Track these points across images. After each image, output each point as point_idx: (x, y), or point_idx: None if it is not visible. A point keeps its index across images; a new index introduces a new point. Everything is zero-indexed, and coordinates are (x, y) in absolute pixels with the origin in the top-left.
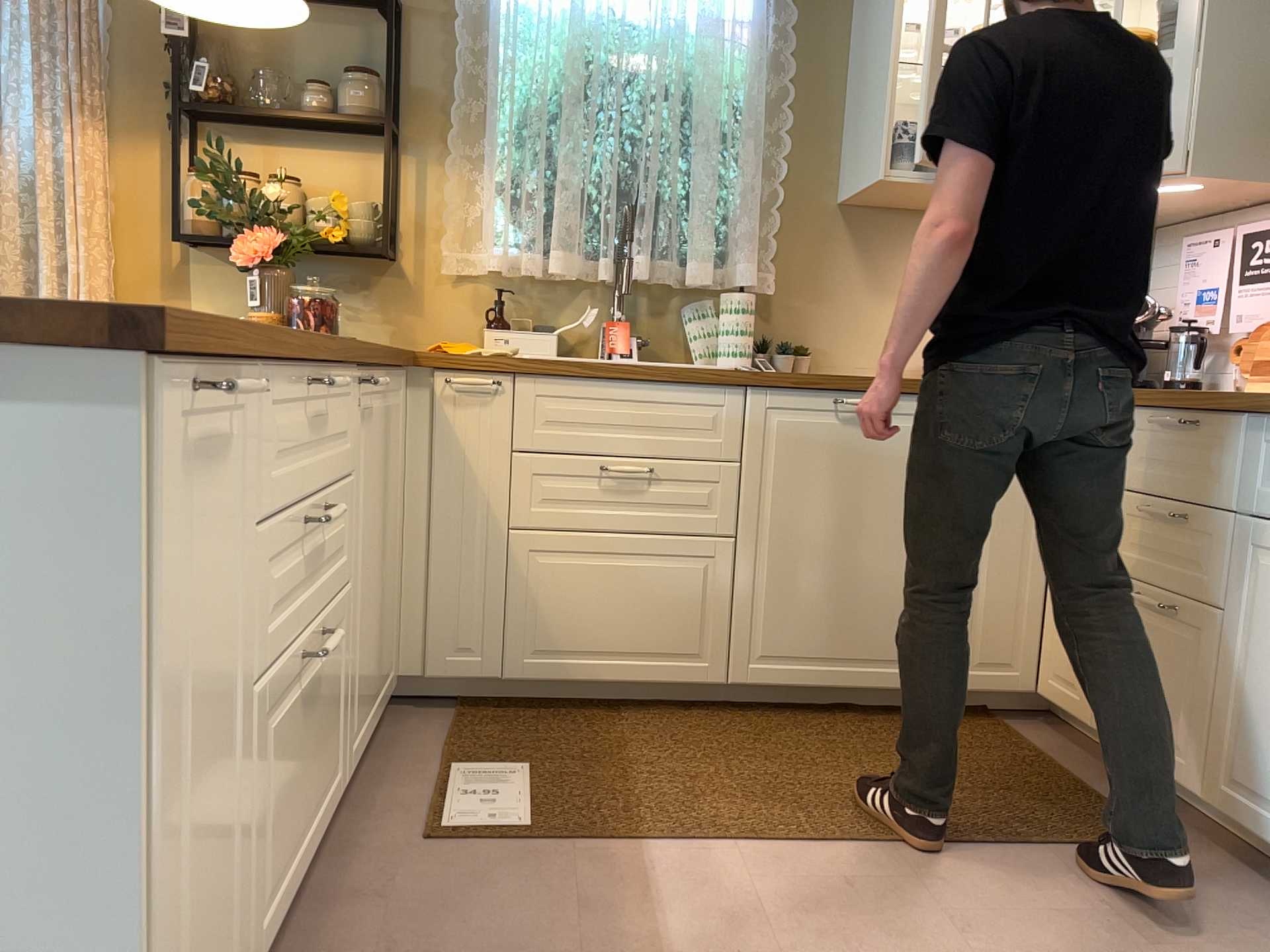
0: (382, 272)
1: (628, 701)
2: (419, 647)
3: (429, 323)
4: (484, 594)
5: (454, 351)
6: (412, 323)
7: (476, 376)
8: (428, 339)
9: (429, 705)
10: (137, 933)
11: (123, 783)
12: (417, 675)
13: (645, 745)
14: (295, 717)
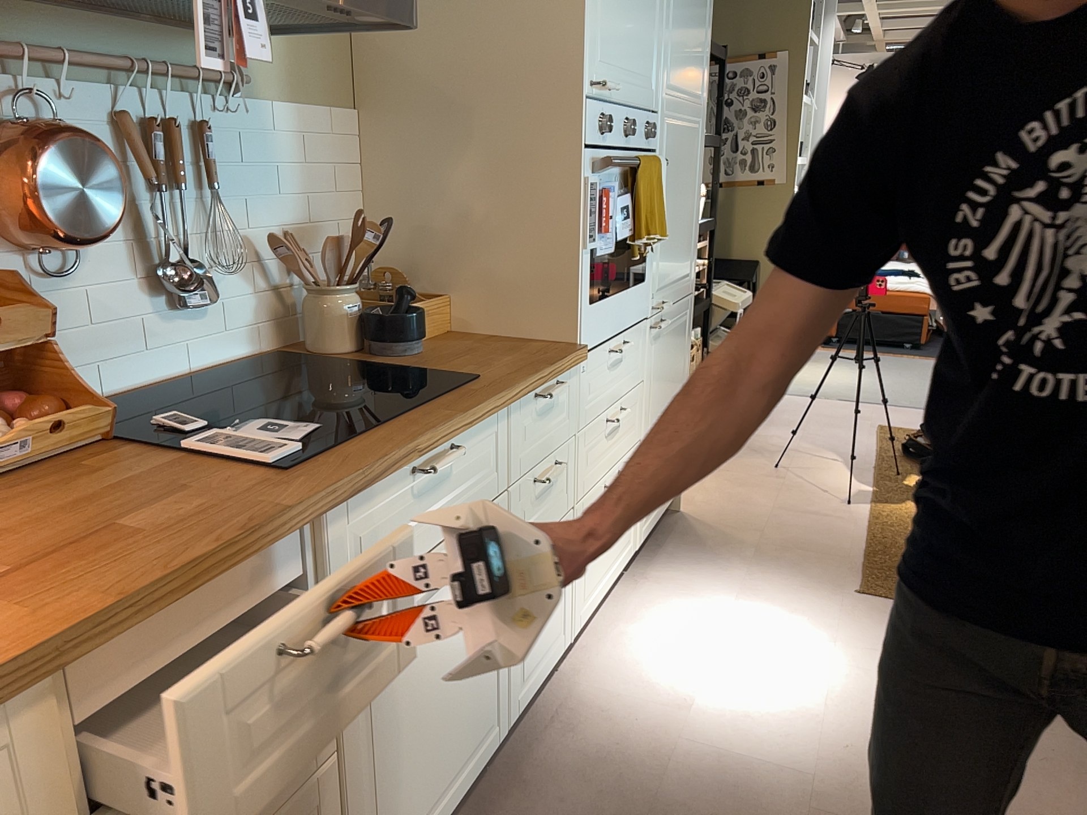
0: None
1: None
2: None
3: None
4: None
5: None
6: None
7: None
8: None
9: None
10: None
11: None
12: None
13: None
14: None
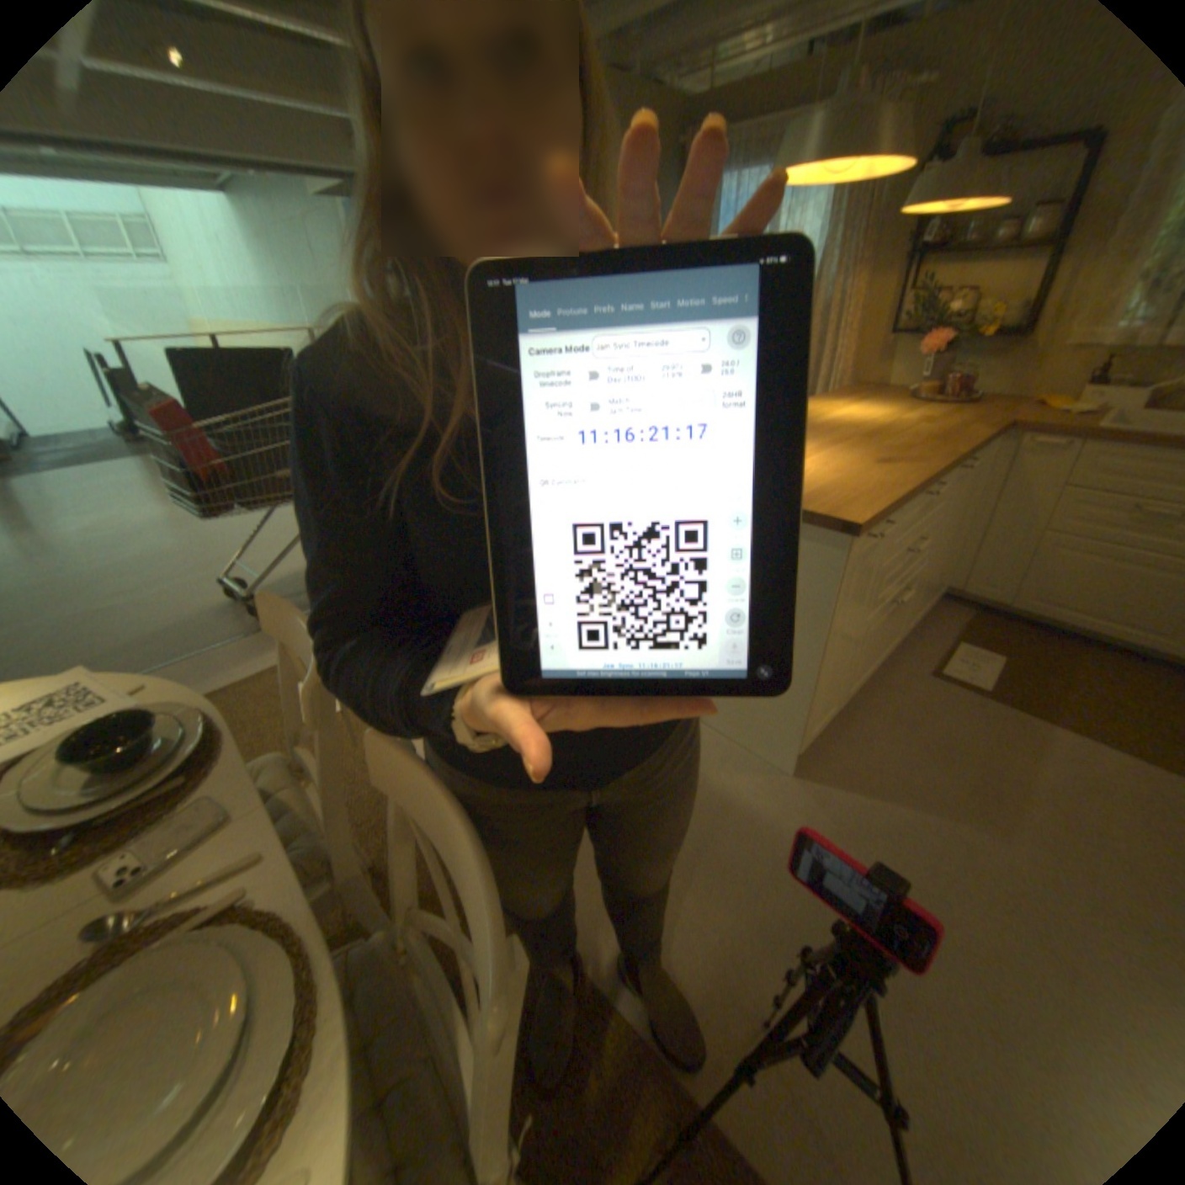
0: (1017, 343)
1: (1100, 642)
2: (965, 576)
3: (1041, 378)
4: (1016, 560)
5: (1051, 404)
6: (1028, 377)
7: (1055, 437)
8: (1037, 388)
9: (962, 604)
10: (818, 690)
11: (824, 652)
12: (959, 589)
13: (1096, 673)
14: (886, 620)
